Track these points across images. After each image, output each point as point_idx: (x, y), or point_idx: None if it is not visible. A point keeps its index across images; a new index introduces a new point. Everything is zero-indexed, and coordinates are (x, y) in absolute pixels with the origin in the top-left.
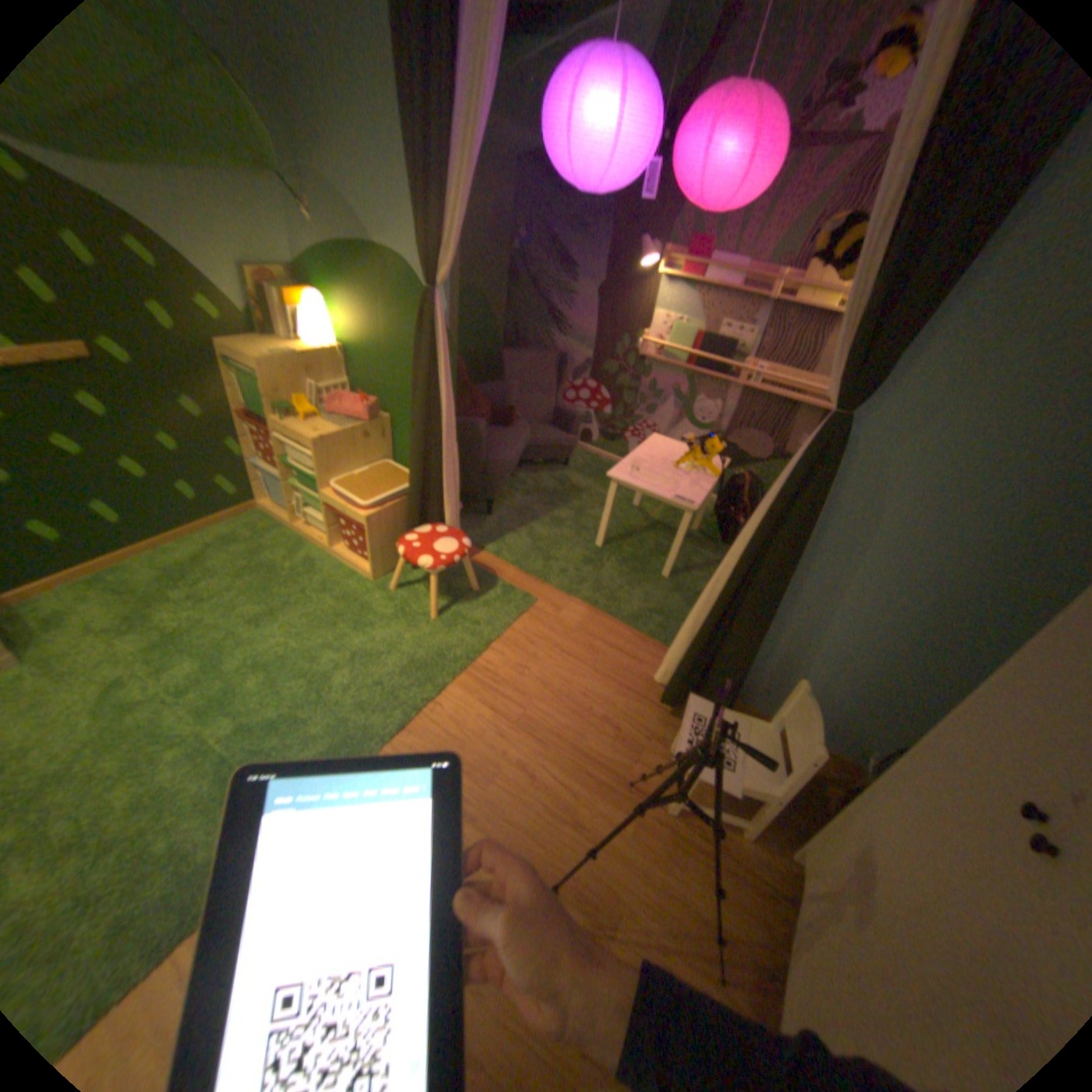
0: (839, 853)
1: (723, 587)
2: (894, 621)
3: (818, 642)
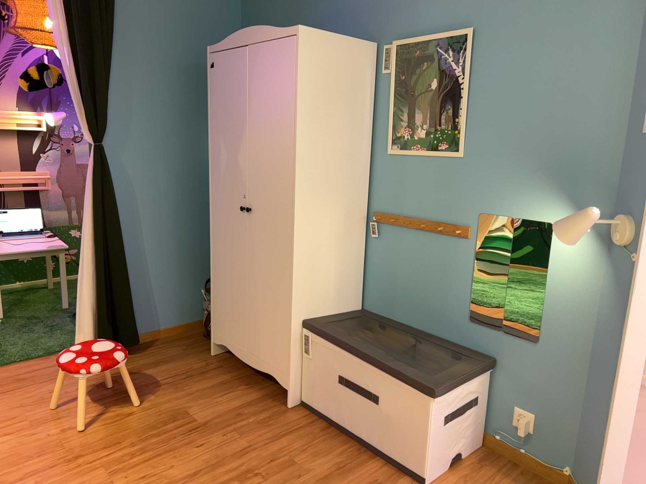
0: (219, 313)
1: (88, 261)
2: (164, 233)
3: (144, 265)
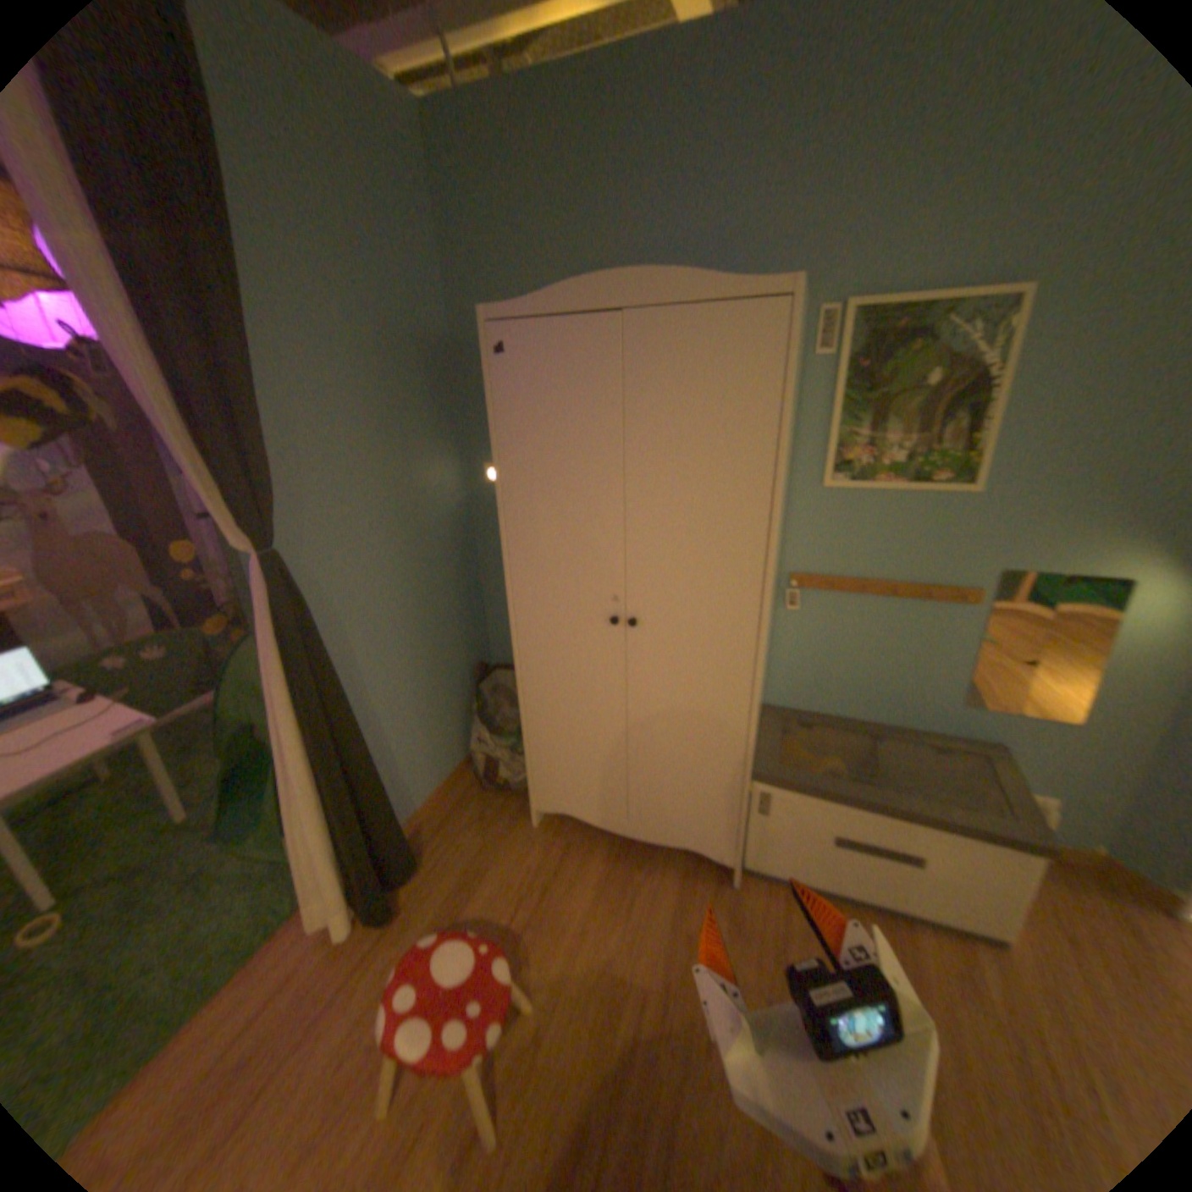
0: (554, 772)
1: (303, 783)
2: (396, 663)
3: (379, 731)
